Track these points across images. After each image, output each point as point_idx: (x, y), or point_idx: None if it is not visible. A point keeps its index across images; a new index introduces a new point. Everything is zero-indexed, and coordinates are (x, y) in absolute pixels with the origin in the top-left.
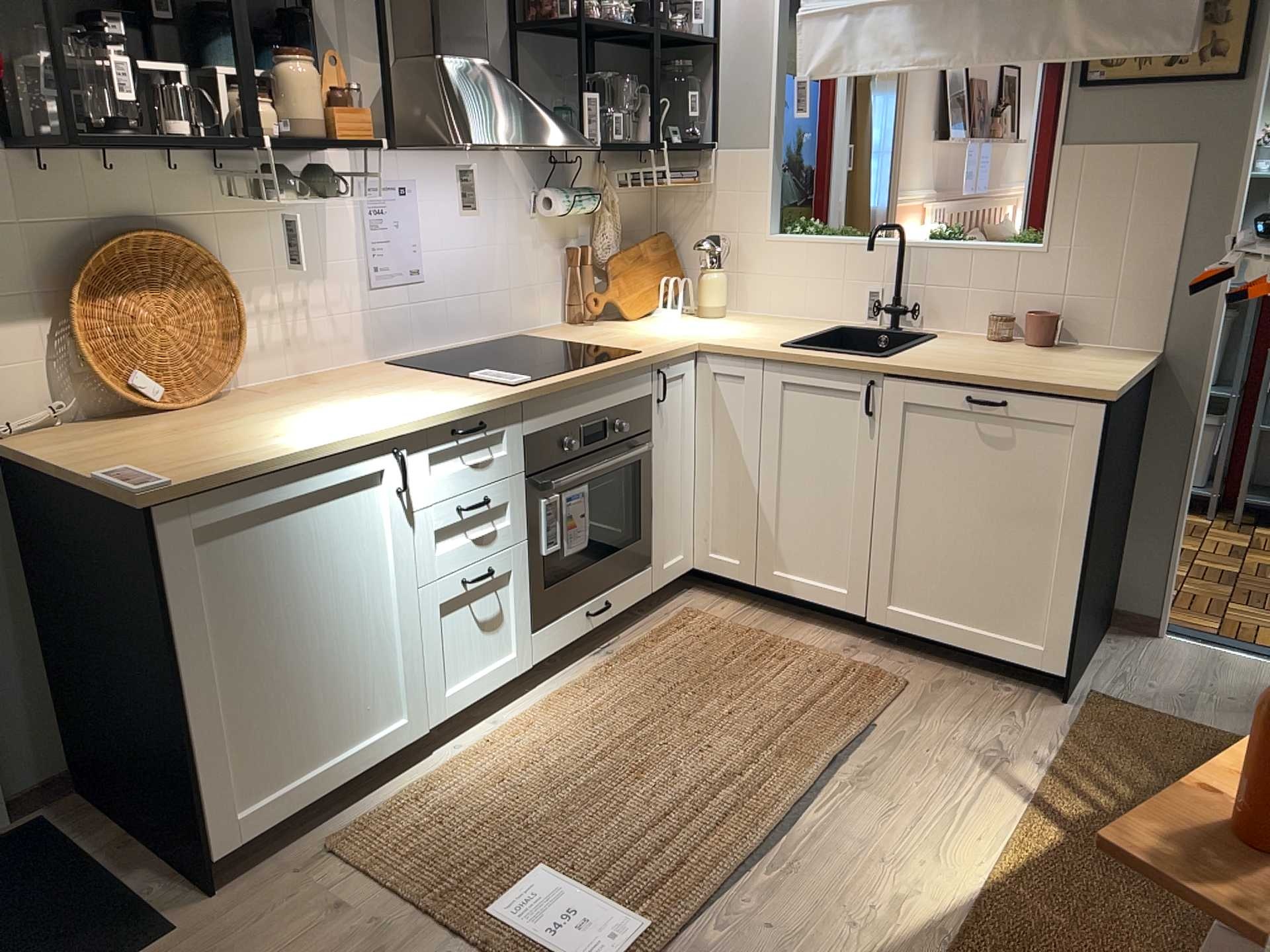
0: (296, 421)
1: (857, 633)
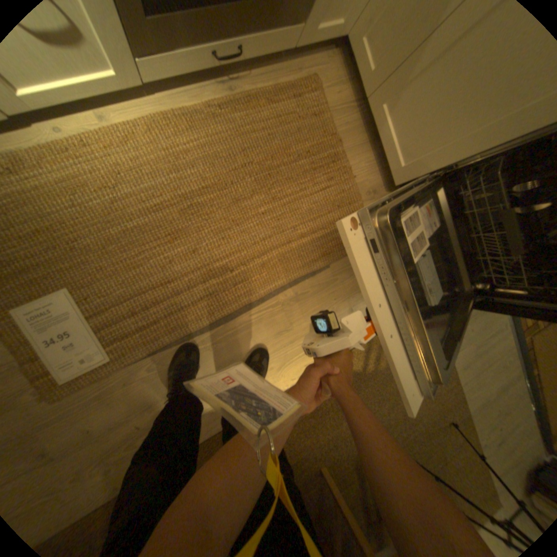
0: None
1: (385, 179)
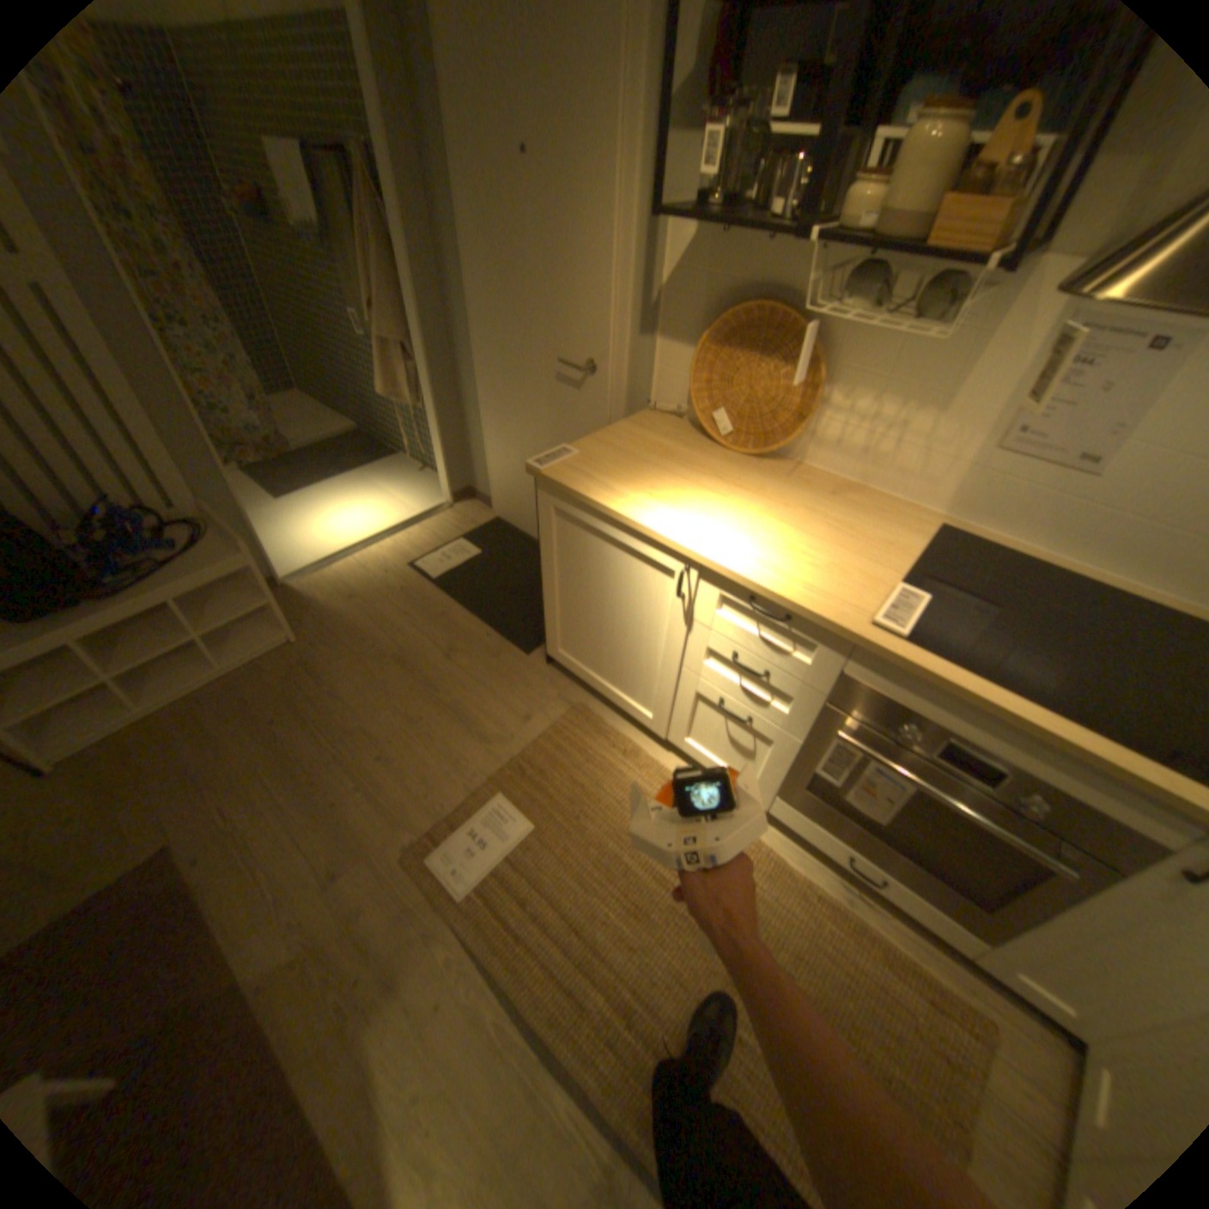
0: (699, 499)
1: None
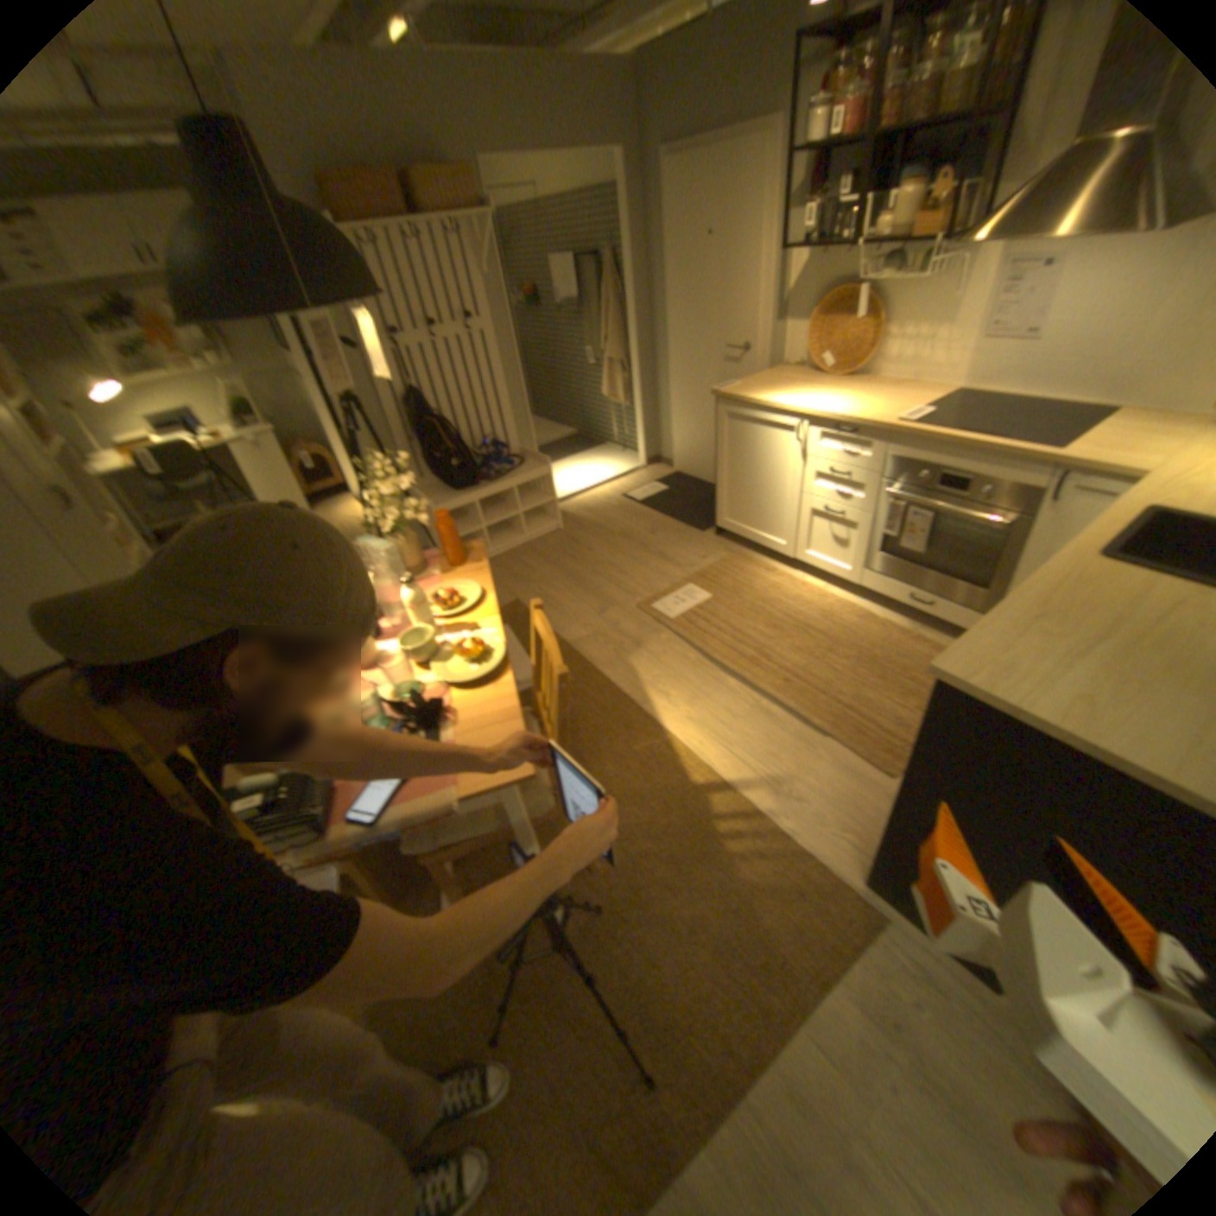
0: (810, 393)
1: None
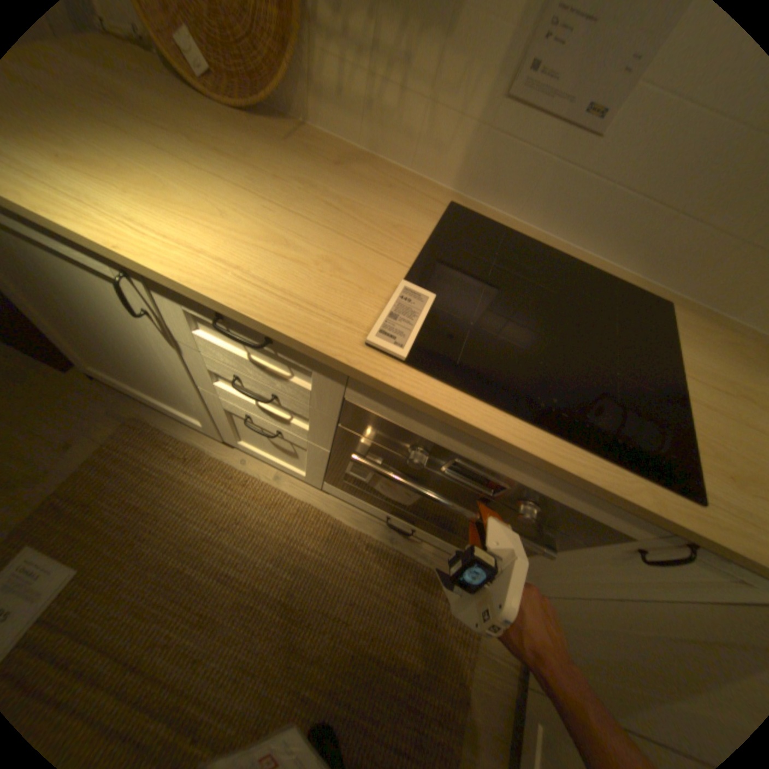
0: (144, 163)
1: None
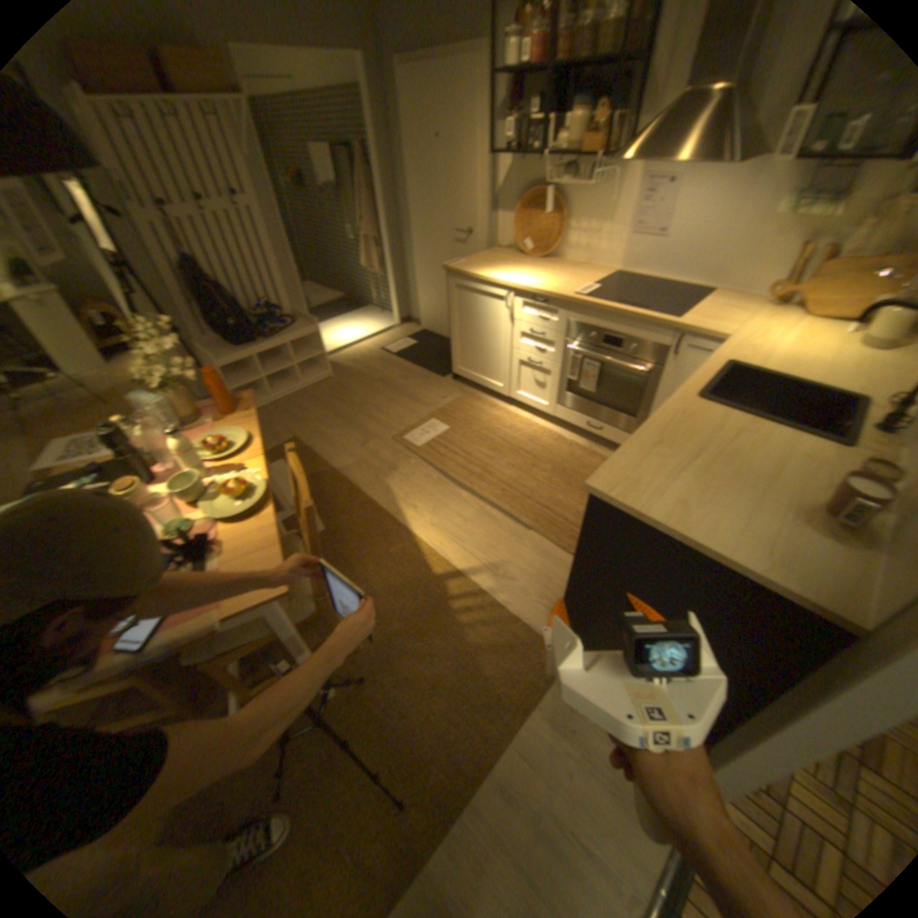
0: (513, 271)
1: None
